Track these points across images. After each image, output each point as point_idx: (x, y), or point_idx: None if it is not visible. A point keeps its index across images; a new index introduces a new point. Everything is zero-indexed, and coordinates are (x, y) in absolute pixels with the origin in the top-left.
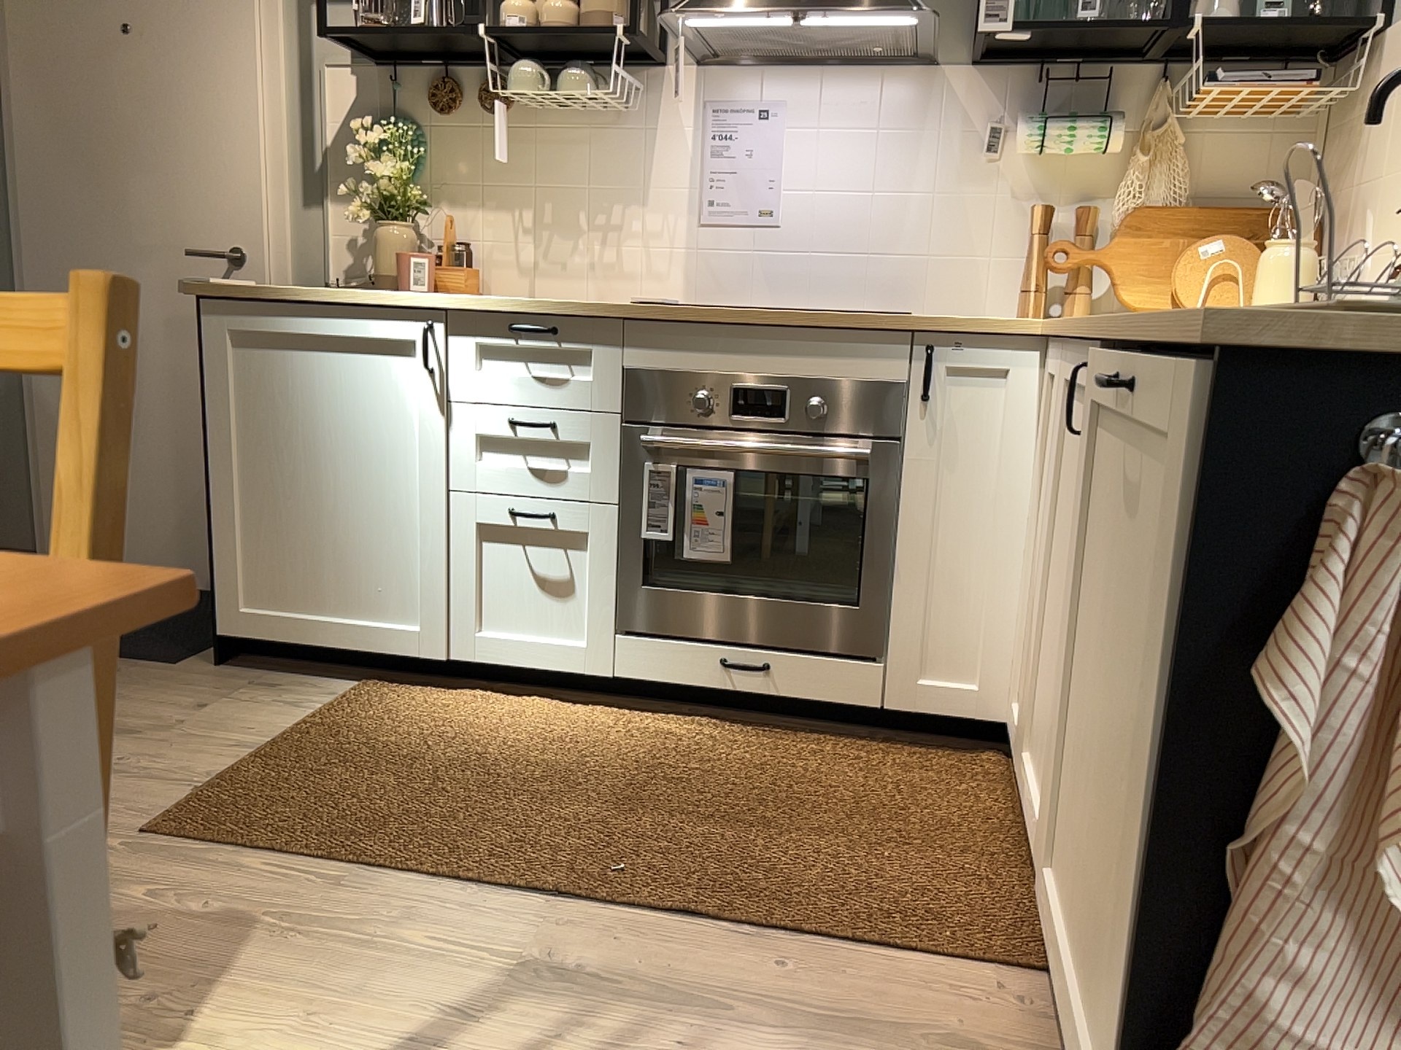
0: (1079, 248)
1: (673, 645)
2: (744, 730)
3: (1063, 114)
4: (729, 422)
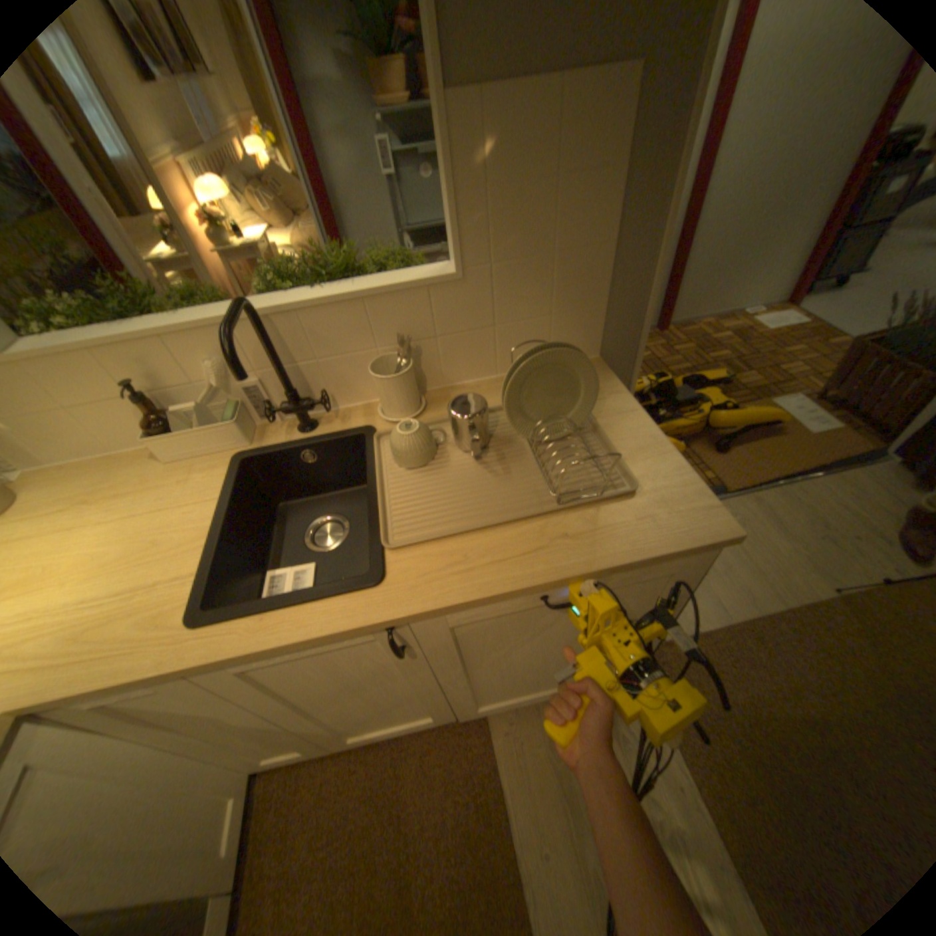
0: None
1: None
2: None
3: None
4: None
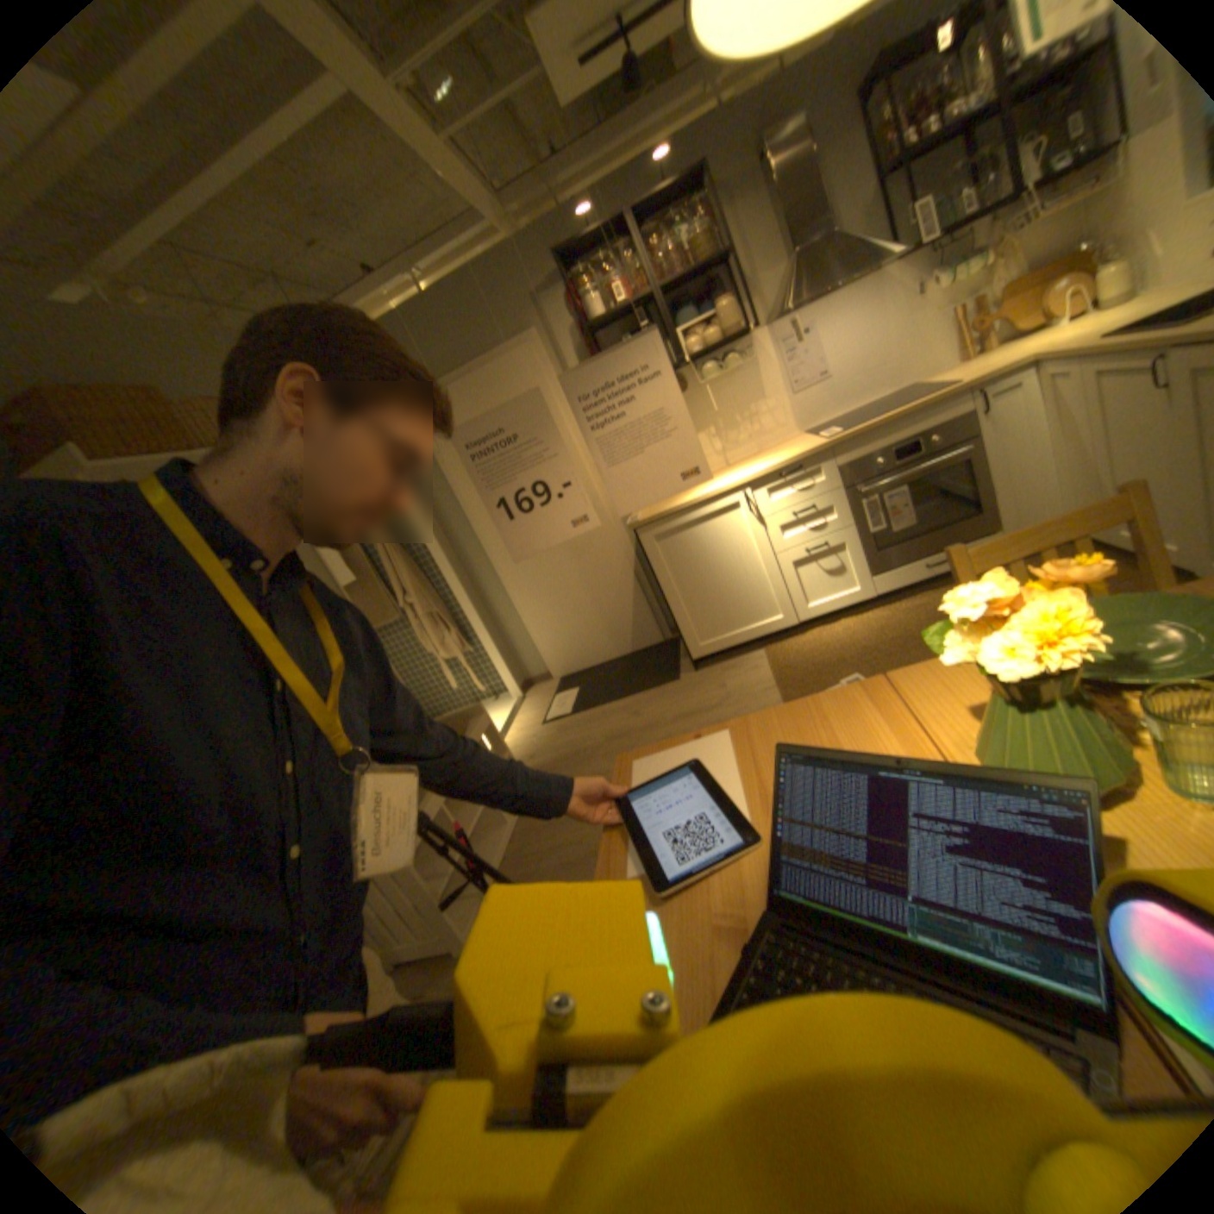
0: (980, 315)
1: (892, 569)
2: (941, 588)
3: (961, 257)
4: (895, 465)
